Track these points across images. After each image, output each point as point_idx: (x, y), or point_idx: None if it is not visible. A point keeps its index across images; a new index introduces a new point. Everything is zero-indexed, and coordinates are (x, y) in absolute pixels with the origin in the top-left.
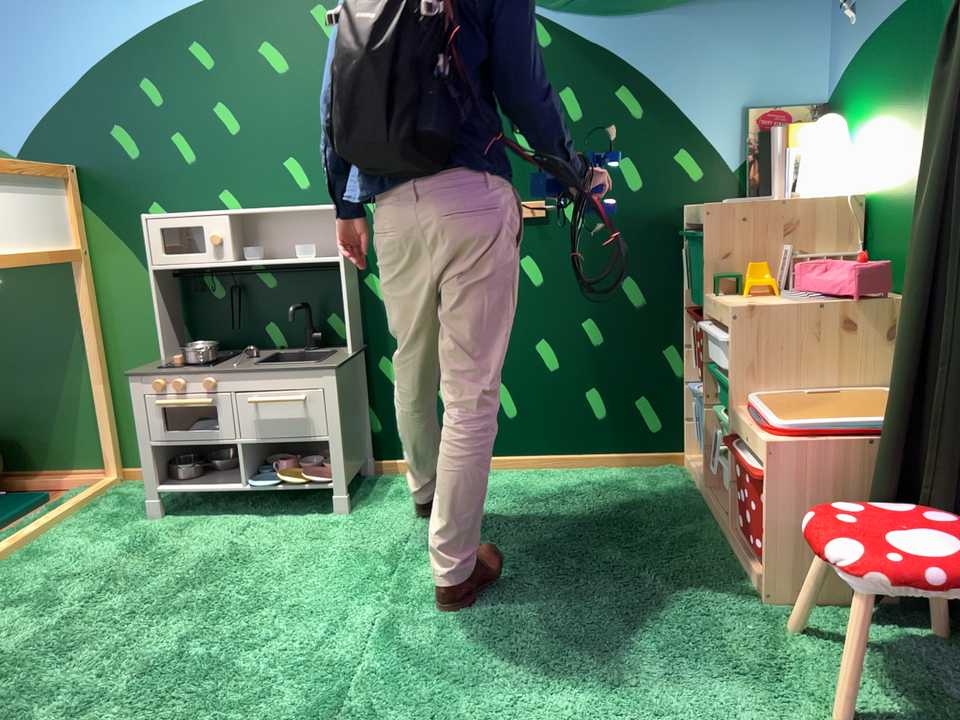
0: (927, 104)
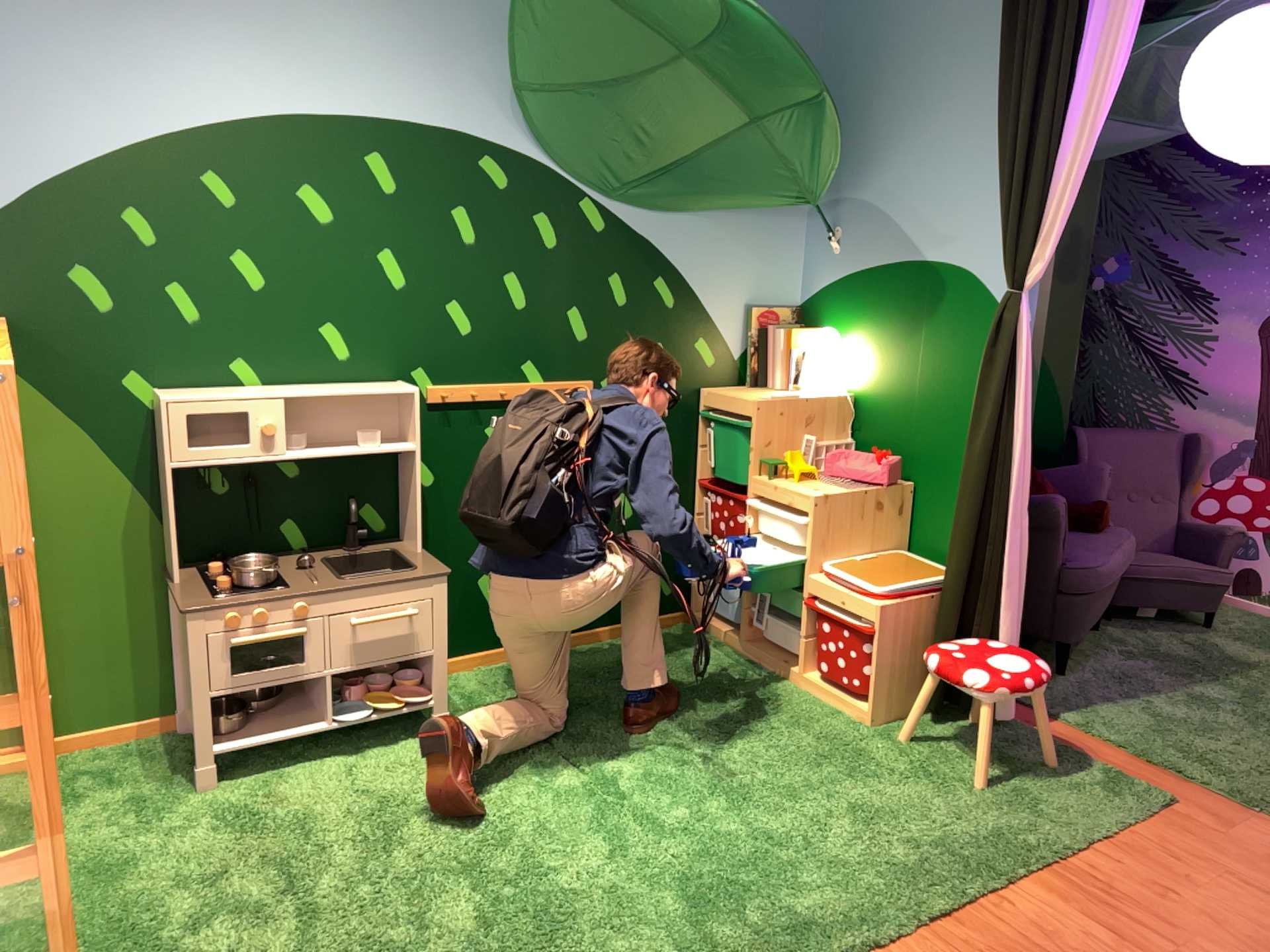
0: (917, 348)
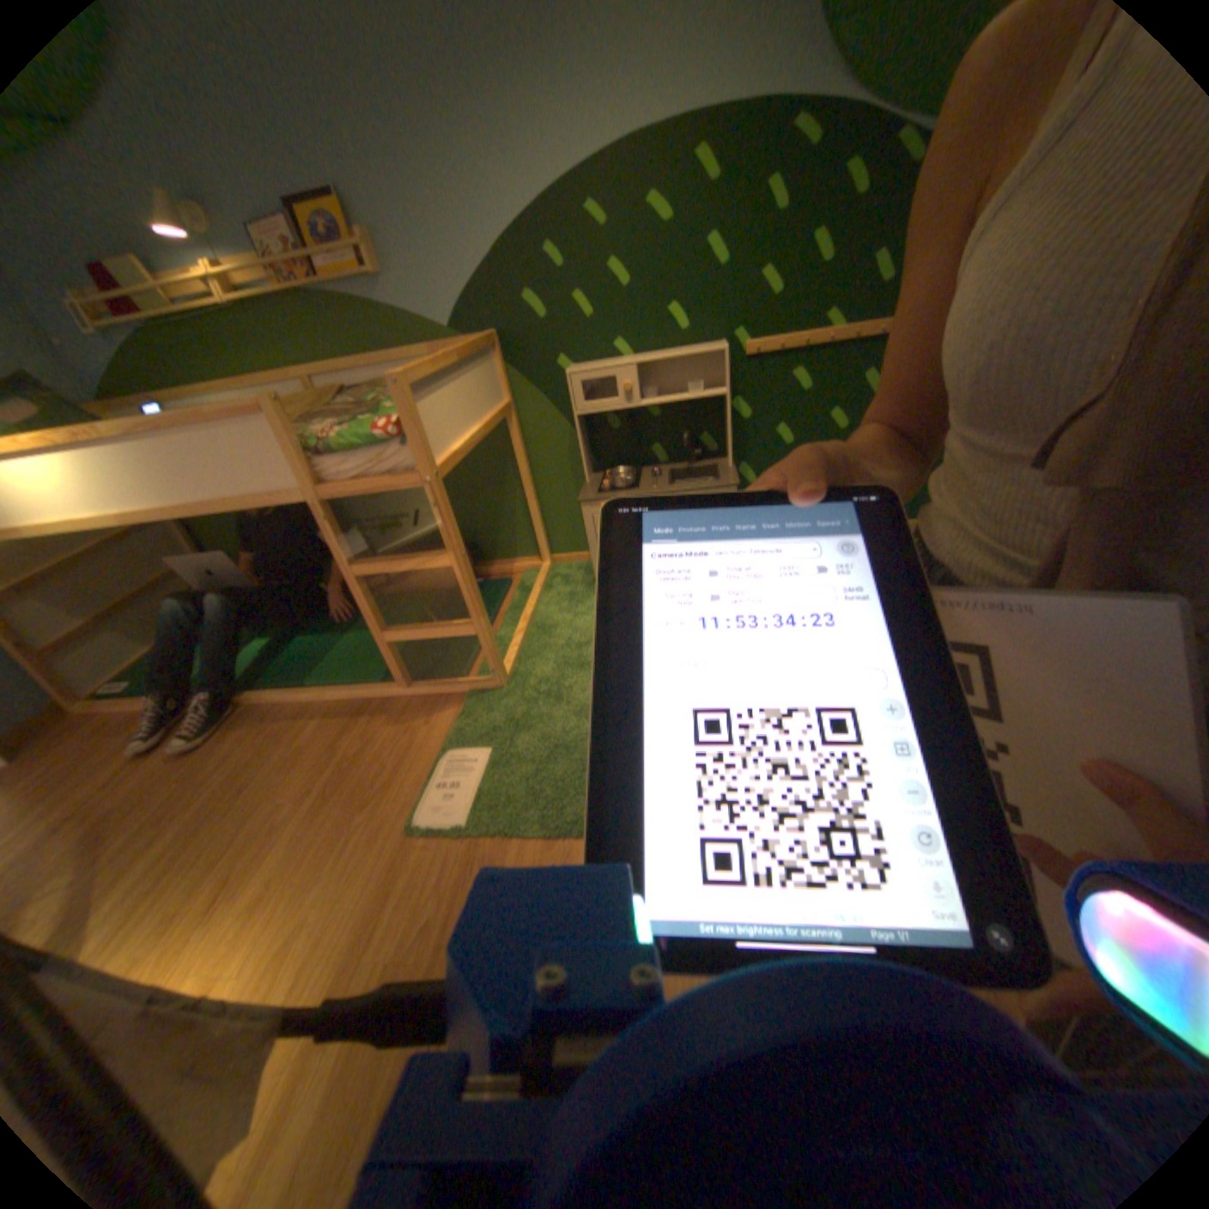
0: None
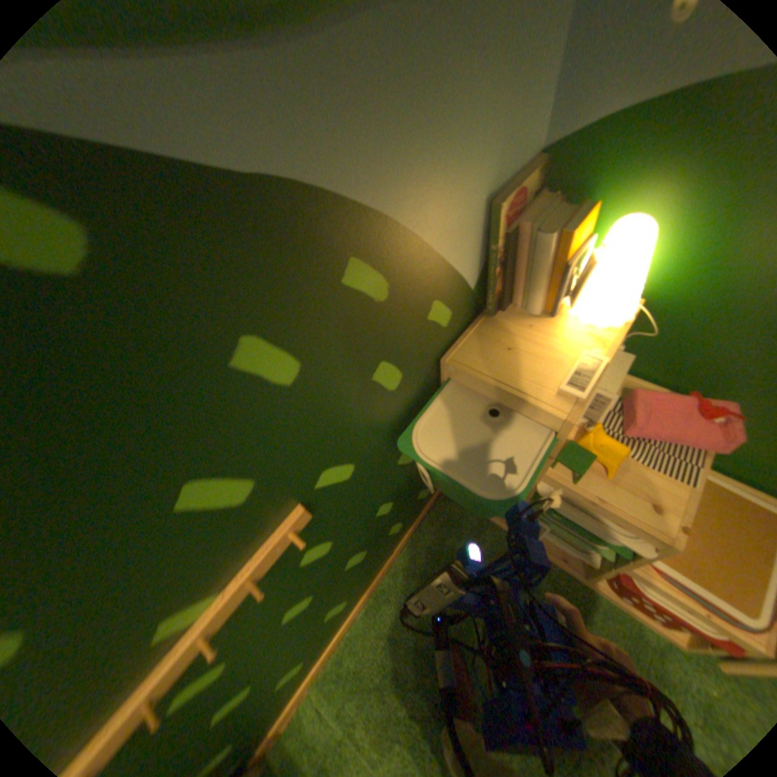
0: None
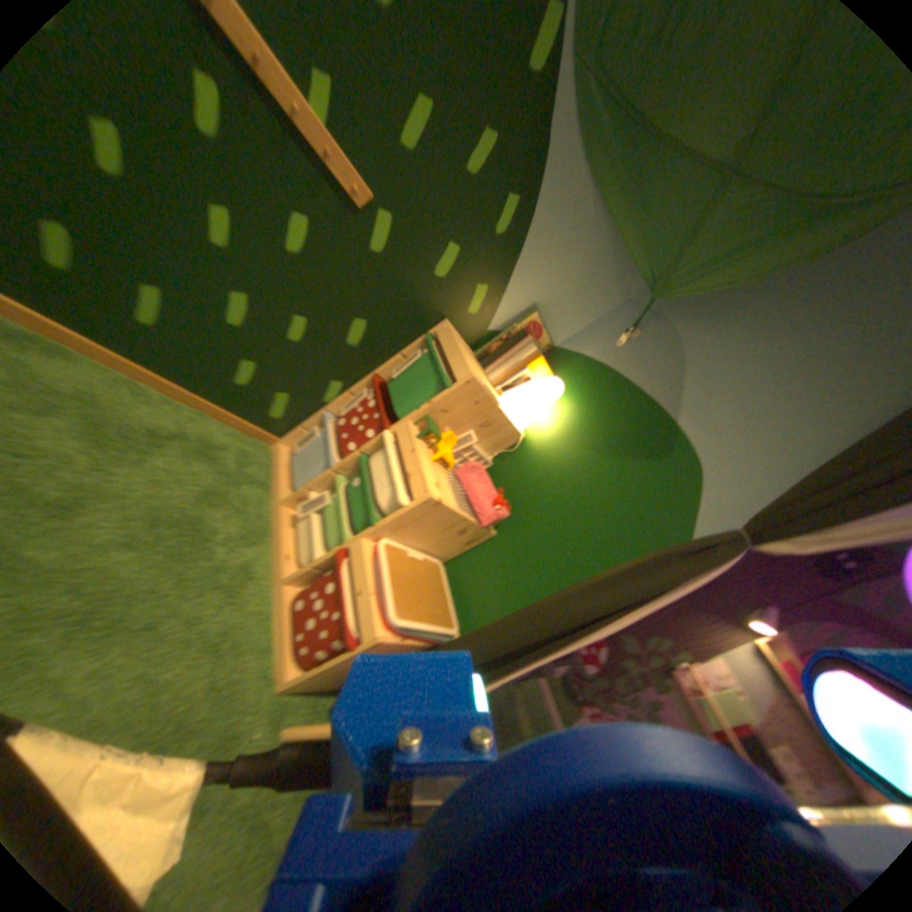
0: (606, 469)
